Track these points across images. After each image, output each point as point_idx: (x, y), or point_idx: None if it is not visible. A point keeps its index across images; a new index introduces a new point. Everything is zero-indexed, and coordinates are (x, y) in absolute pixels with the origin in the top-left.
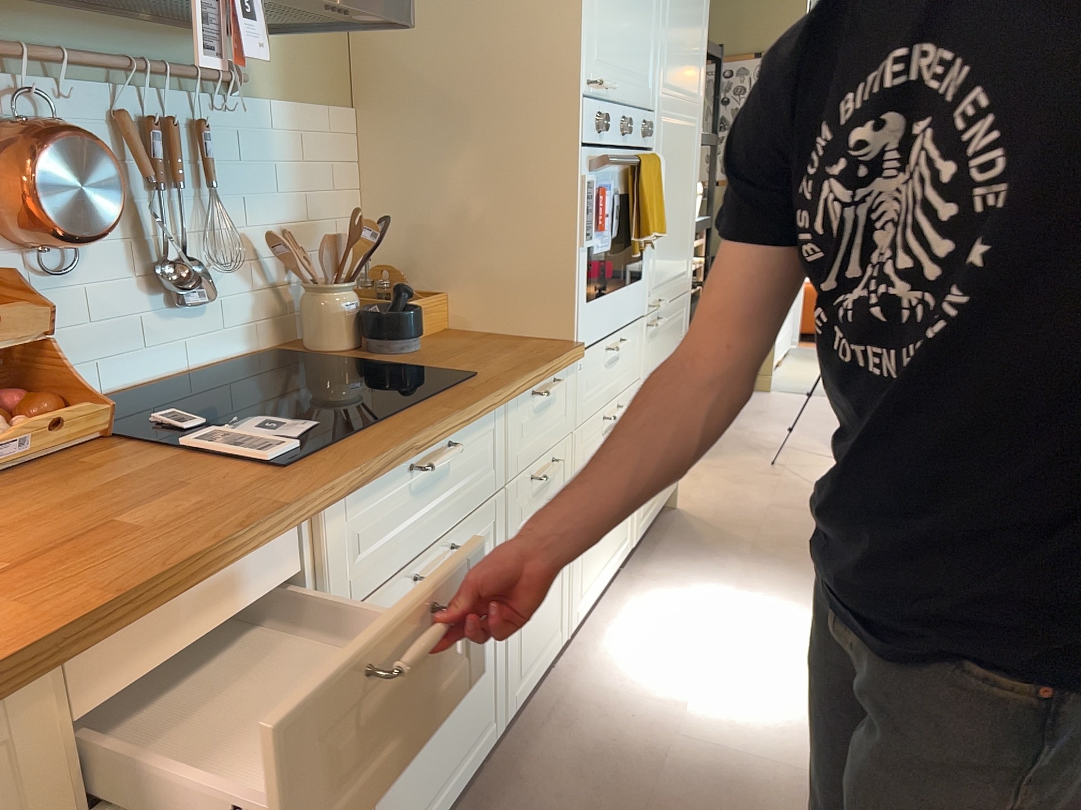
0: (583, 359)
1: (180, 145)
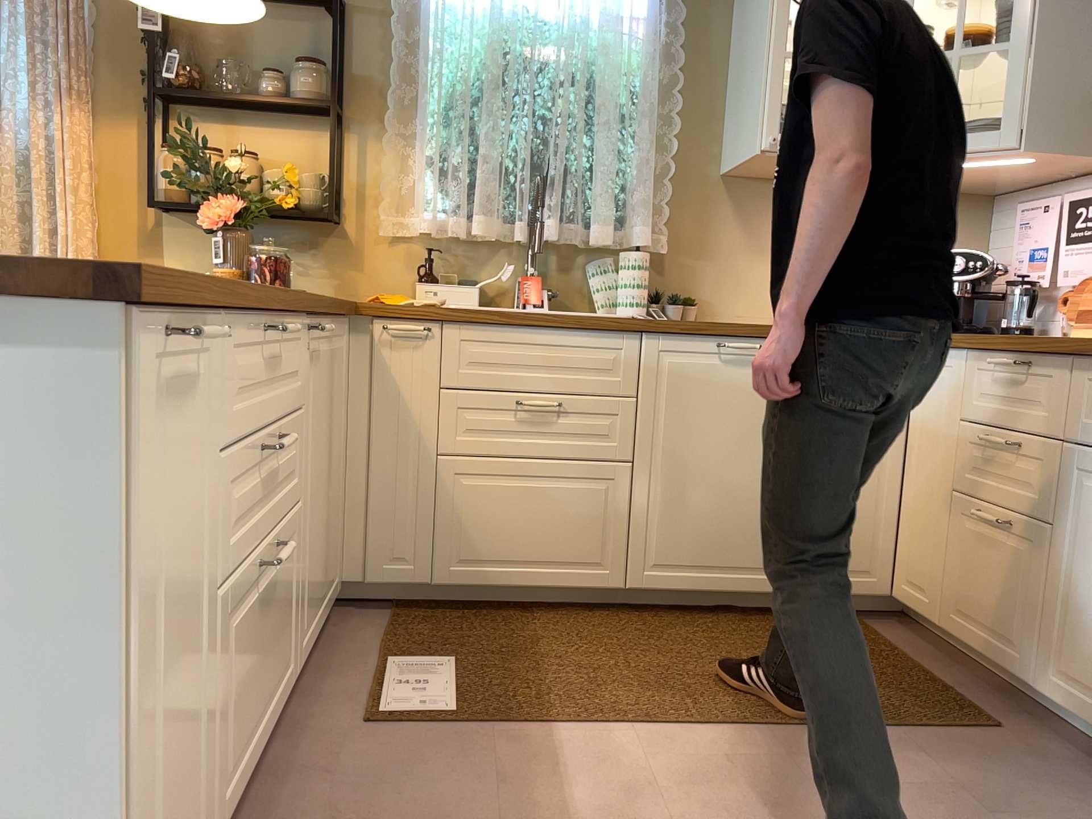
0: None
1: None
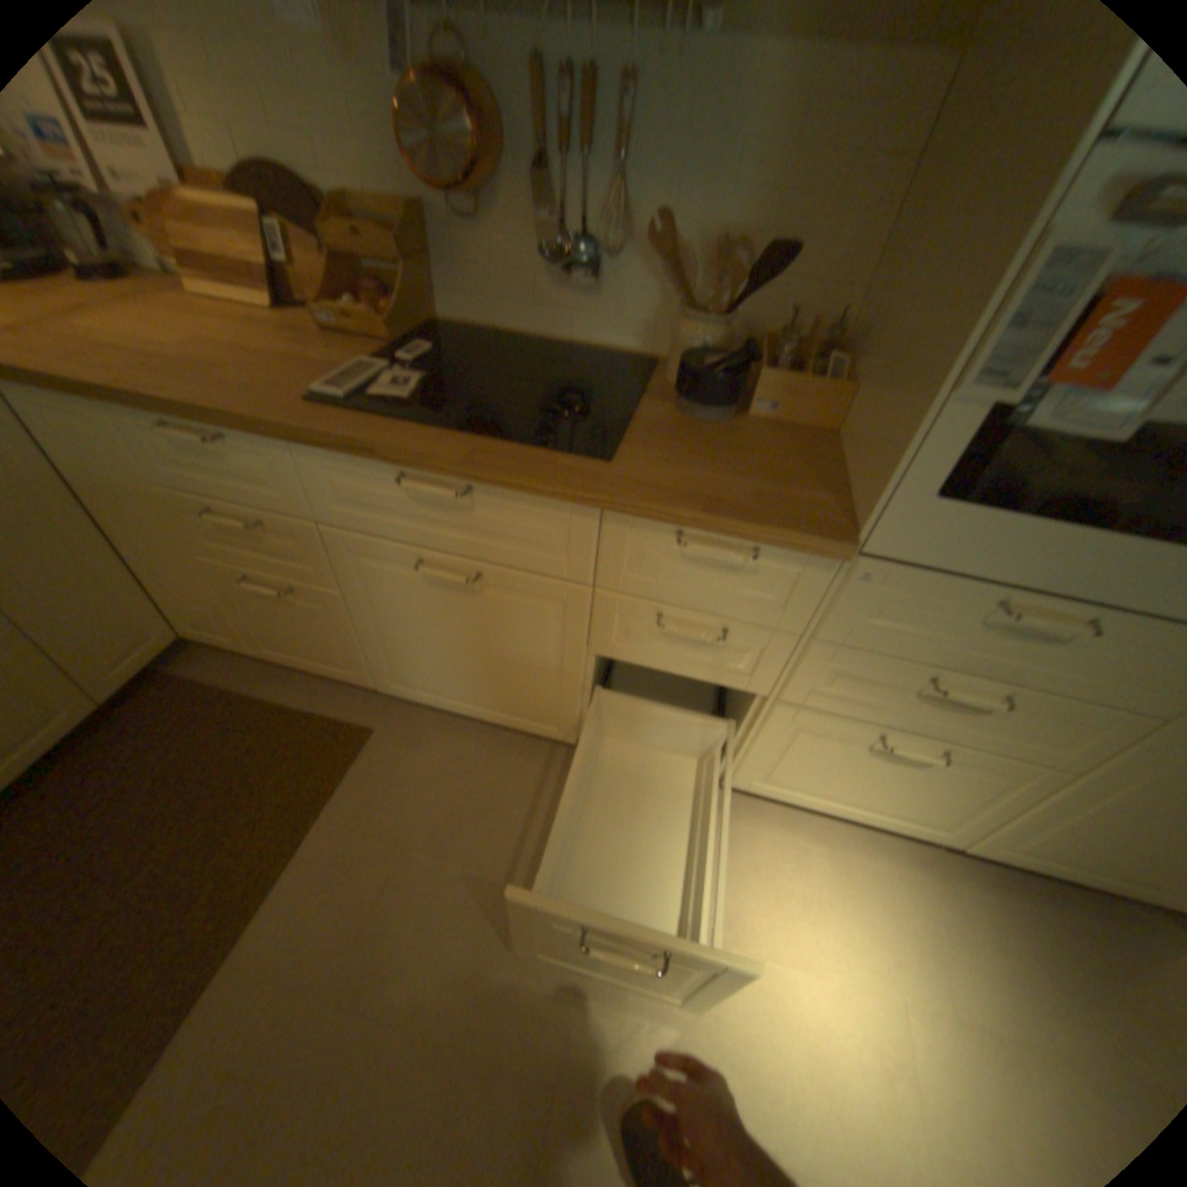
0: (887, 570)
1: (602, 95)
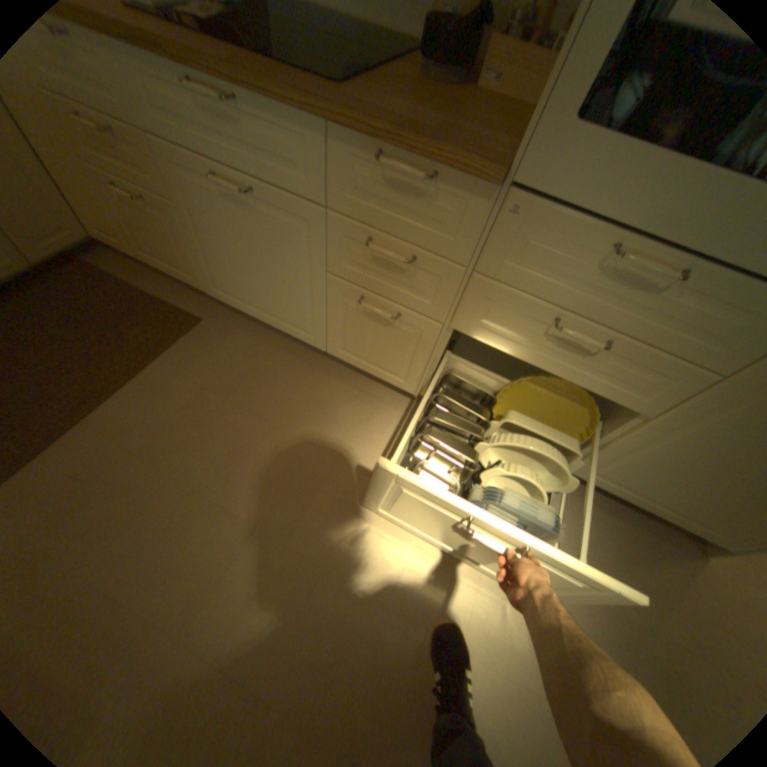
0: (531, 204)
1: None
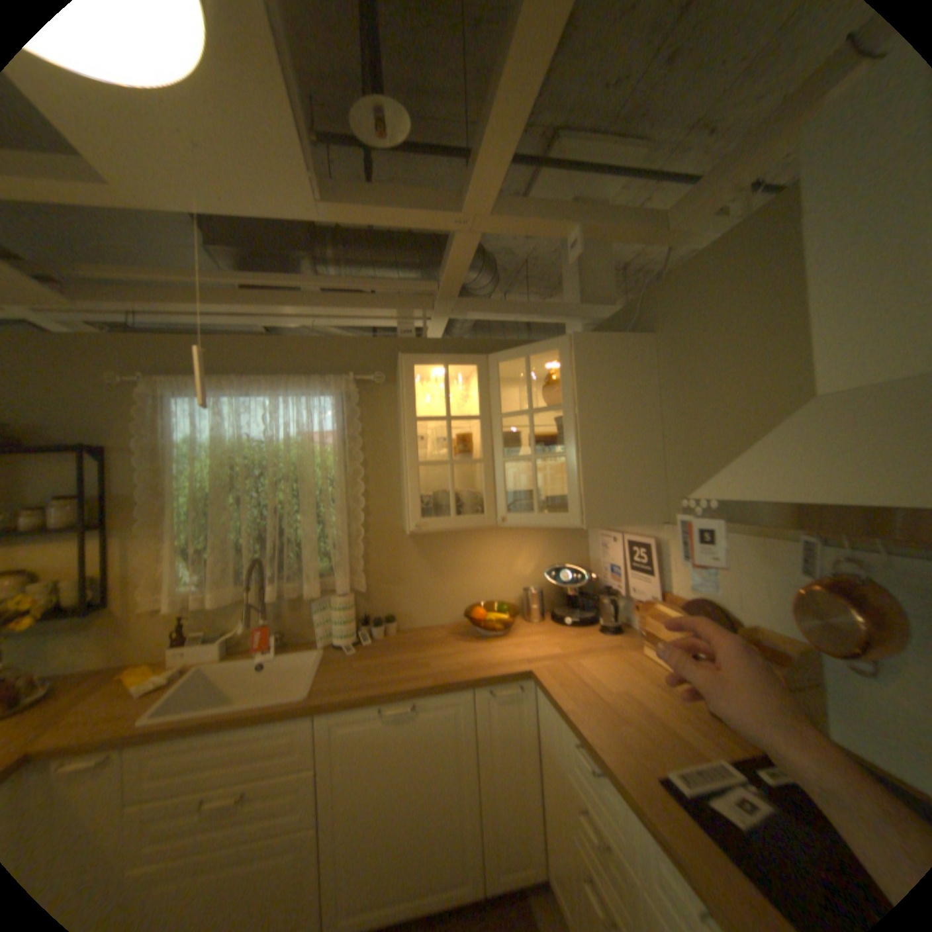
0: None
1: None
